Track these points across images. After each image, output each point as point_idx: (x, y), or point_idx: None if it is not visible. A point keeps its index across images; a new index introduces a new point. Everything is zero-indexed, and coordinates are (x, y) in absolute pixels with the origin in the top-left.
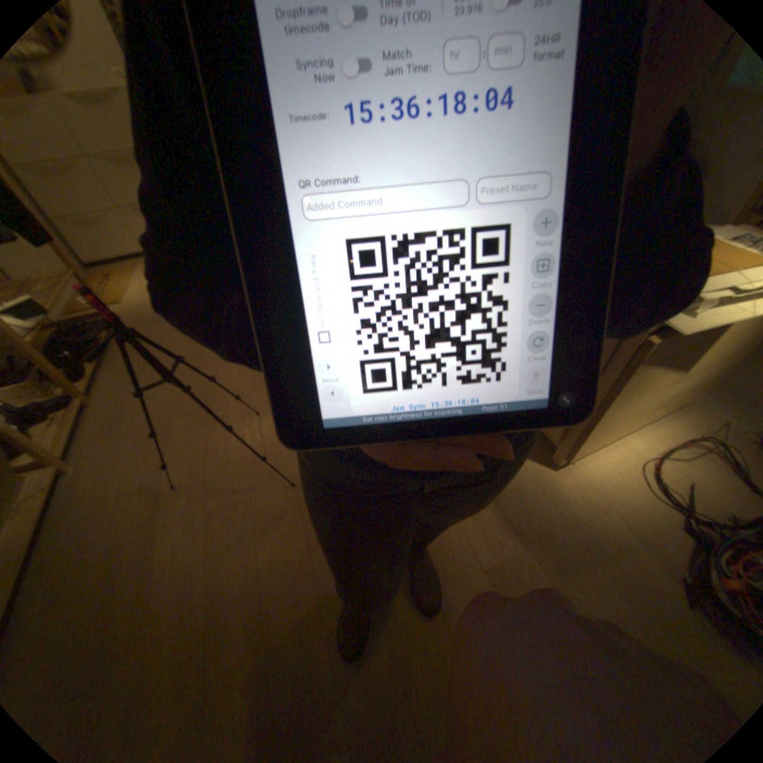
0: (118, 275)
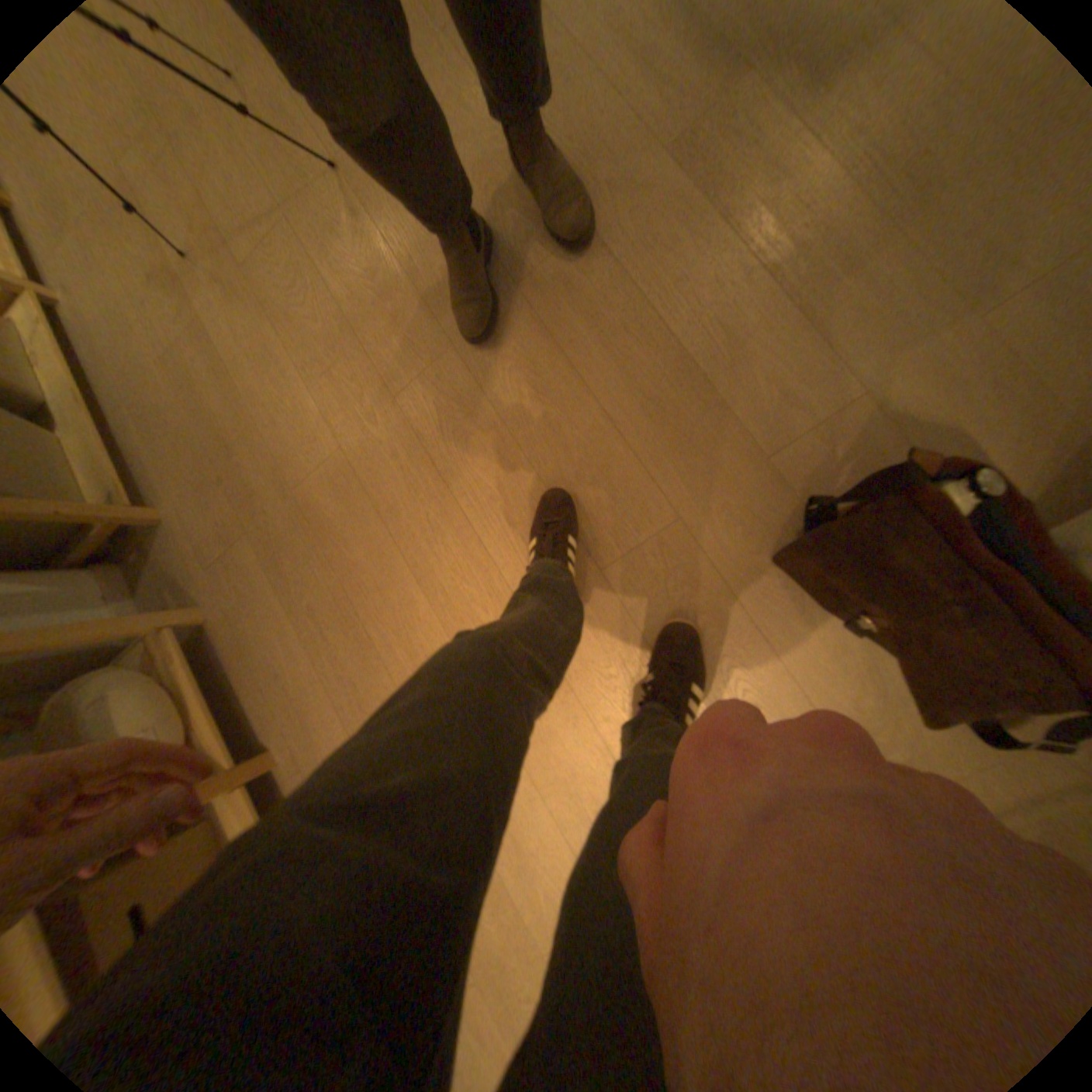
0: None
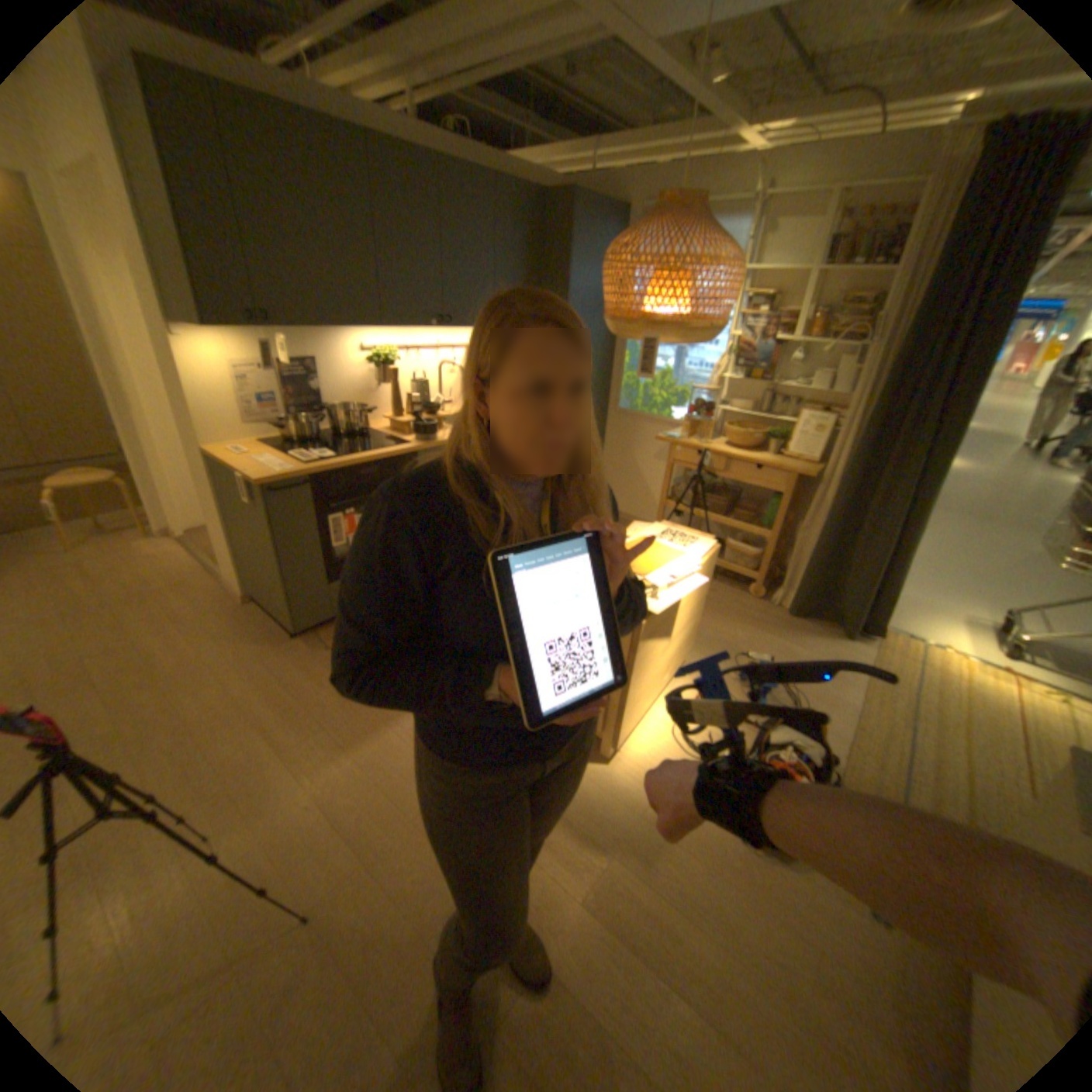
0: None
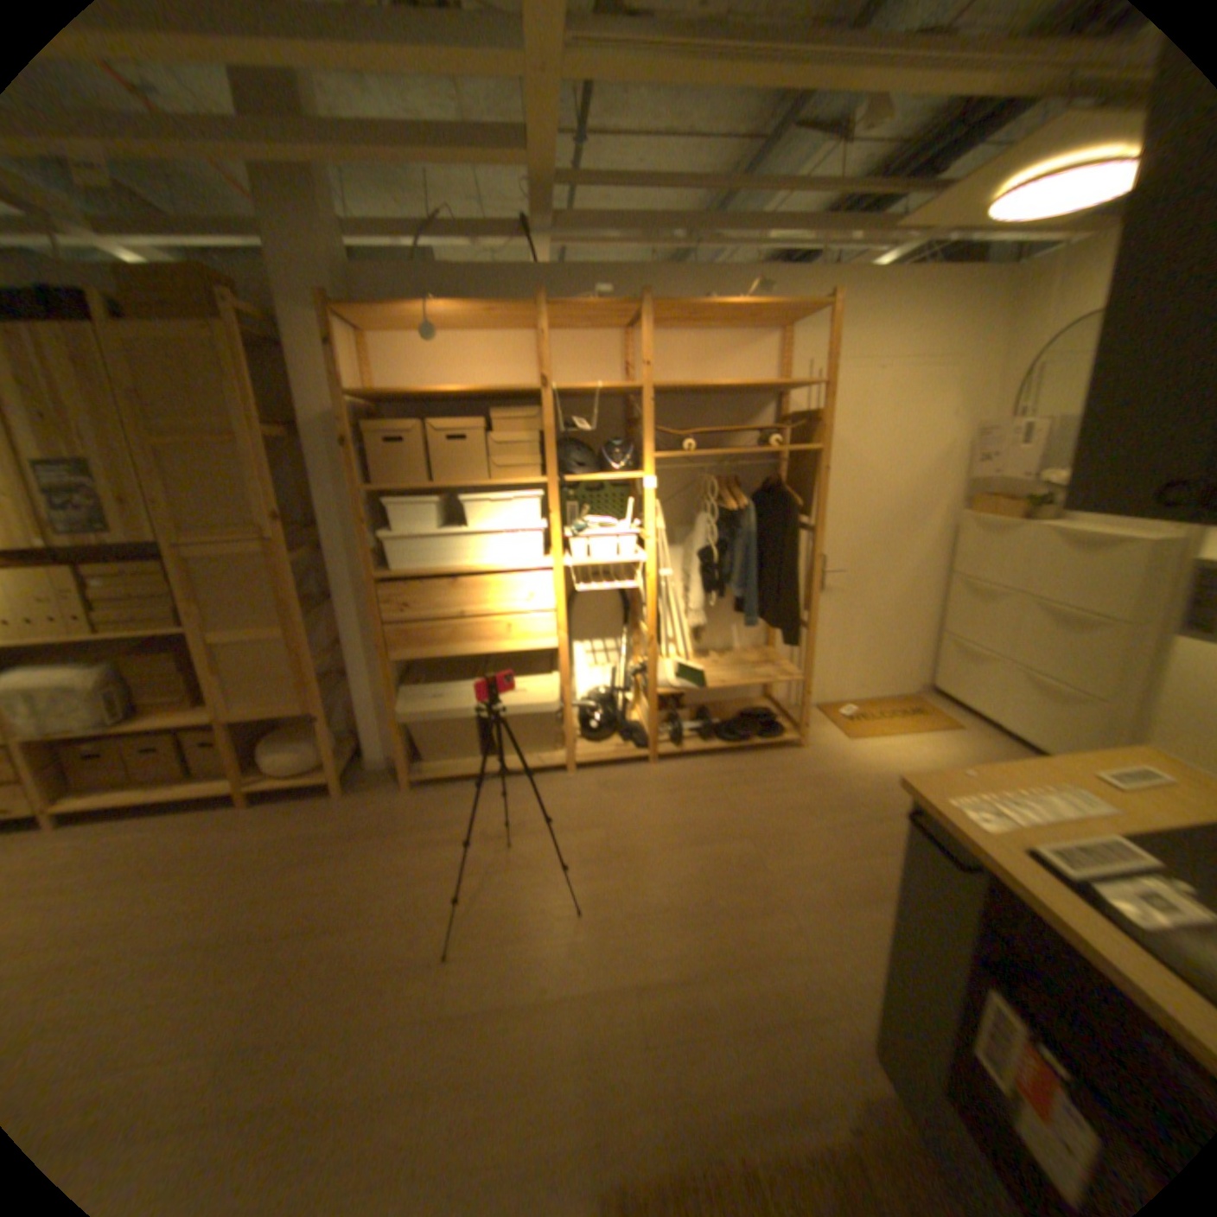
0: (920, 723)
